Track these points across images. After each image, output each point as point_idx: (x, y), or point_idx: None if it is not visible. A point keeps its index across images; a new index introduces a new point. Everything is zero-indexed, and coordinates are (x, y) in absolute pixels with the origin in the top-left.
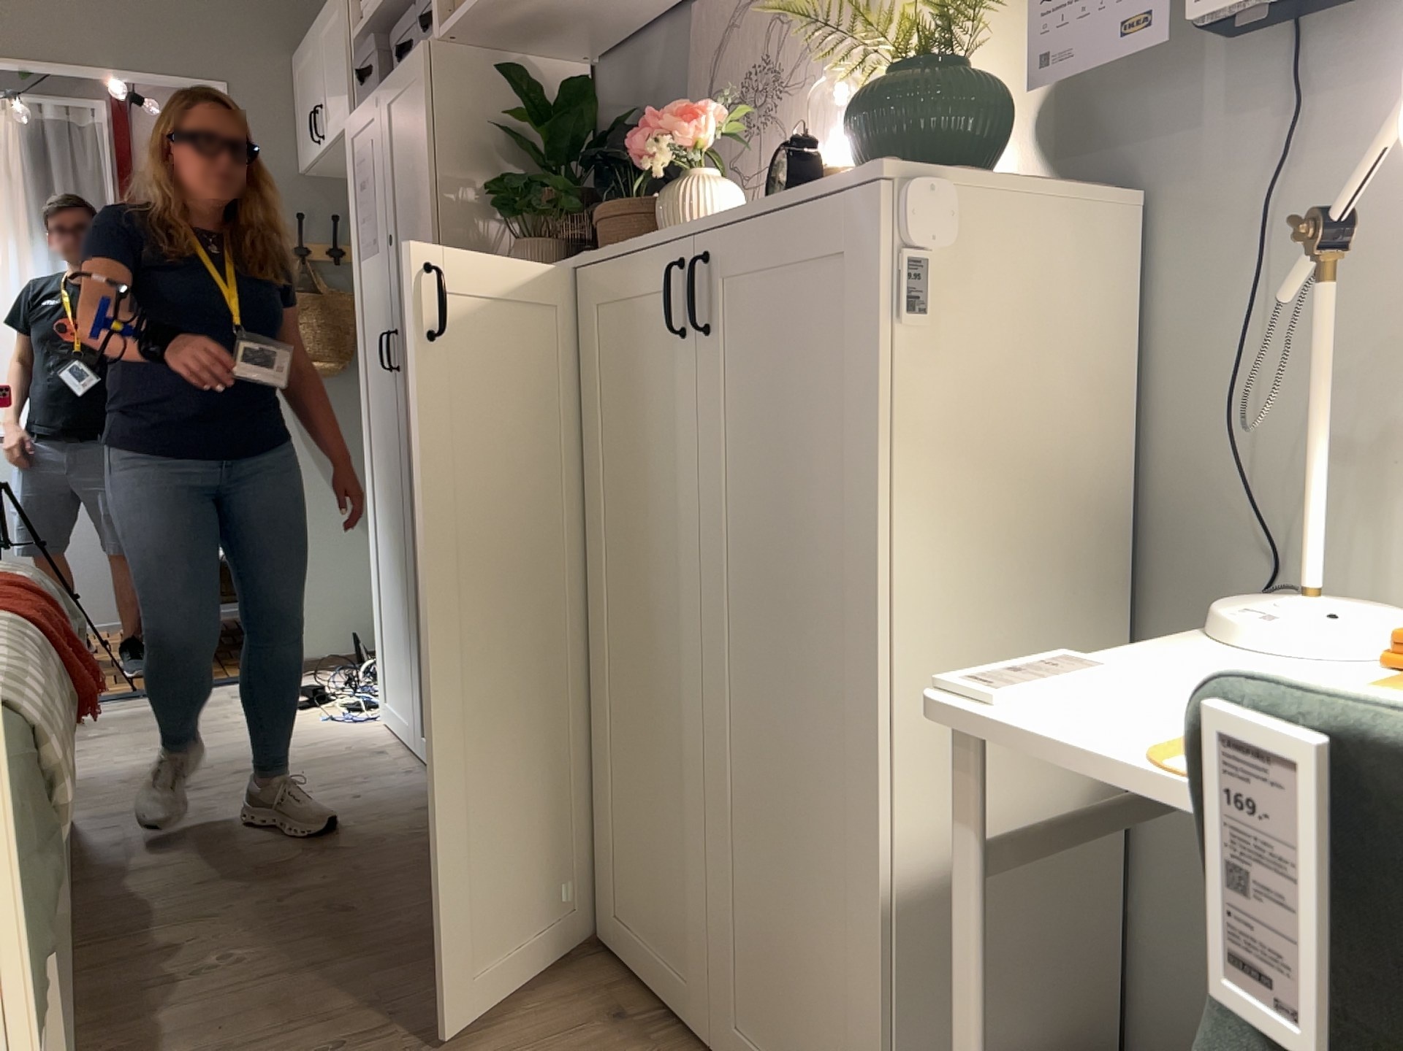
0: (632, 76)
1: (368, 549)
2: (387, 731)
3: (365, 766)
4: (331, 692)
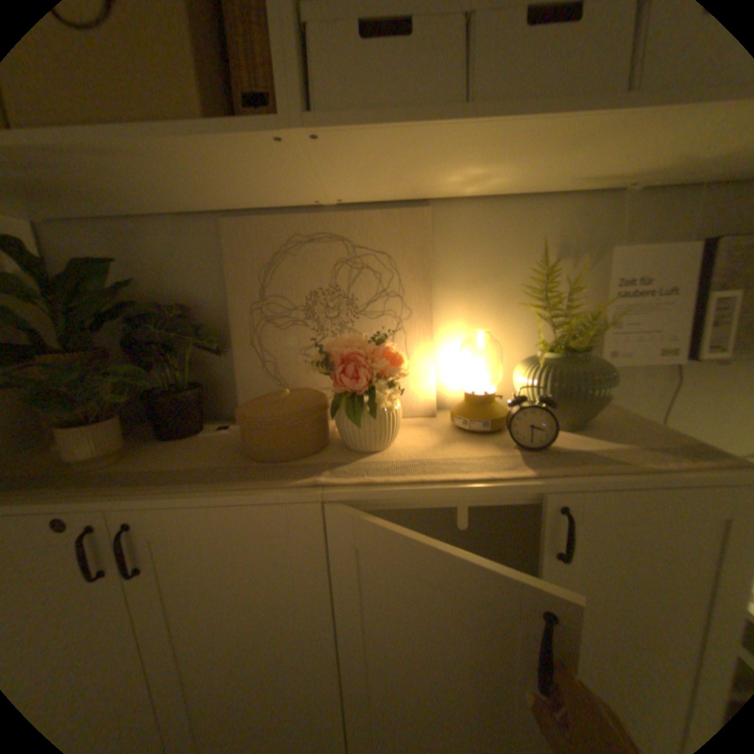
0: (119, 250)
1: None
2: None
3: None
4: None
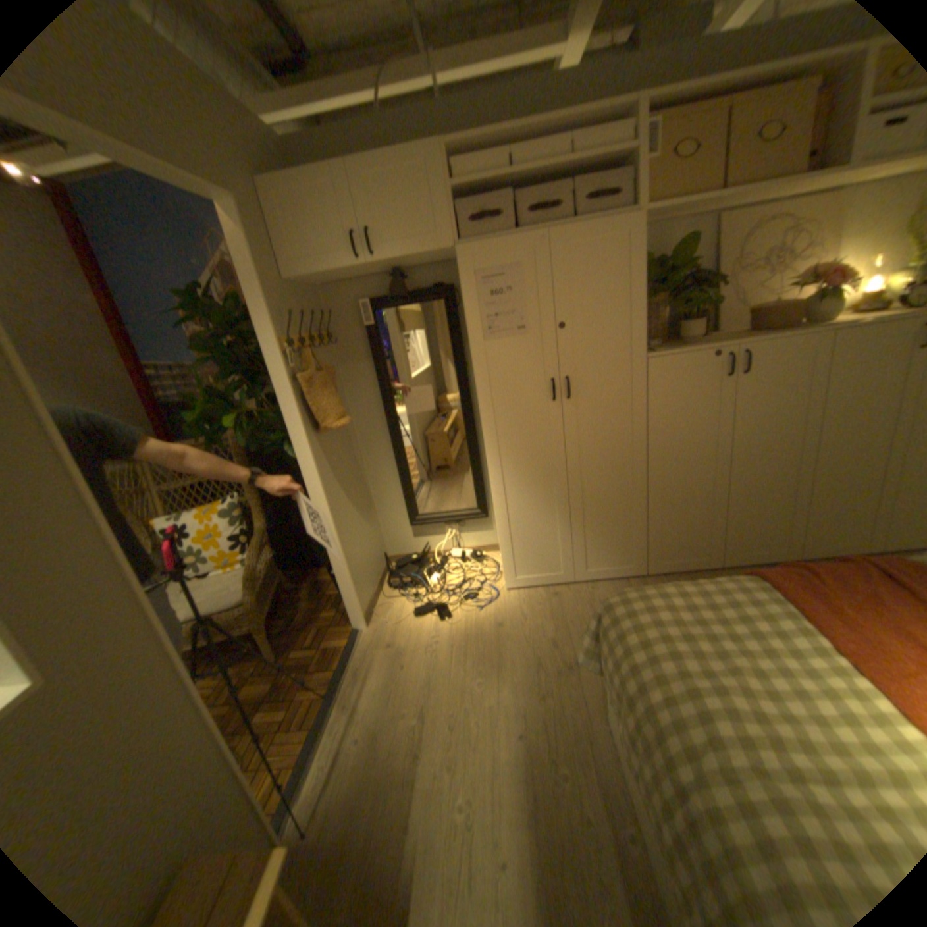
0: (658, 241)
1: (494, 507)
2: (522, 590)
3: (572, 601)
4: (445, 601)
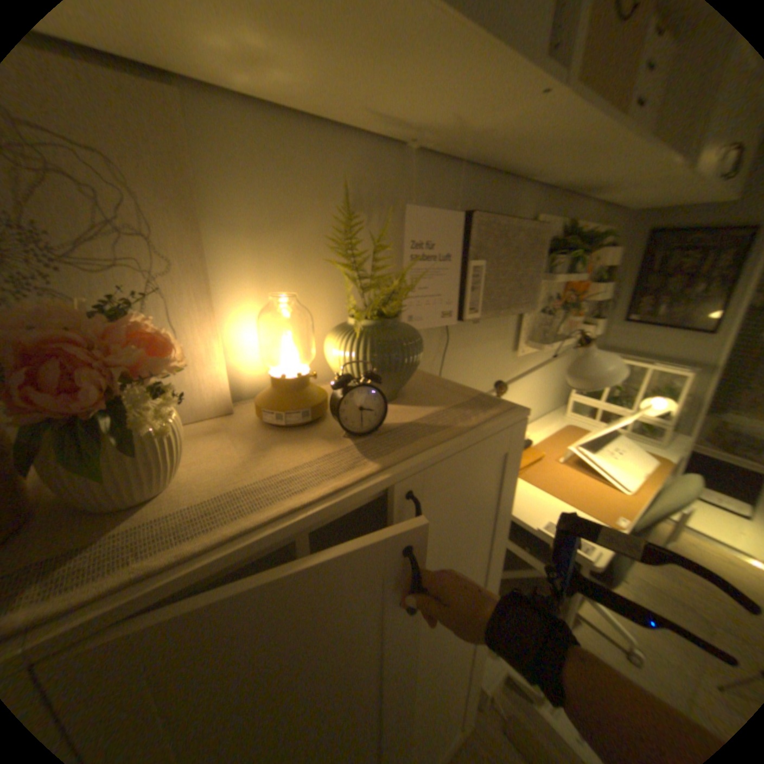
0: None
1: None
2: None
3: None
4: None
